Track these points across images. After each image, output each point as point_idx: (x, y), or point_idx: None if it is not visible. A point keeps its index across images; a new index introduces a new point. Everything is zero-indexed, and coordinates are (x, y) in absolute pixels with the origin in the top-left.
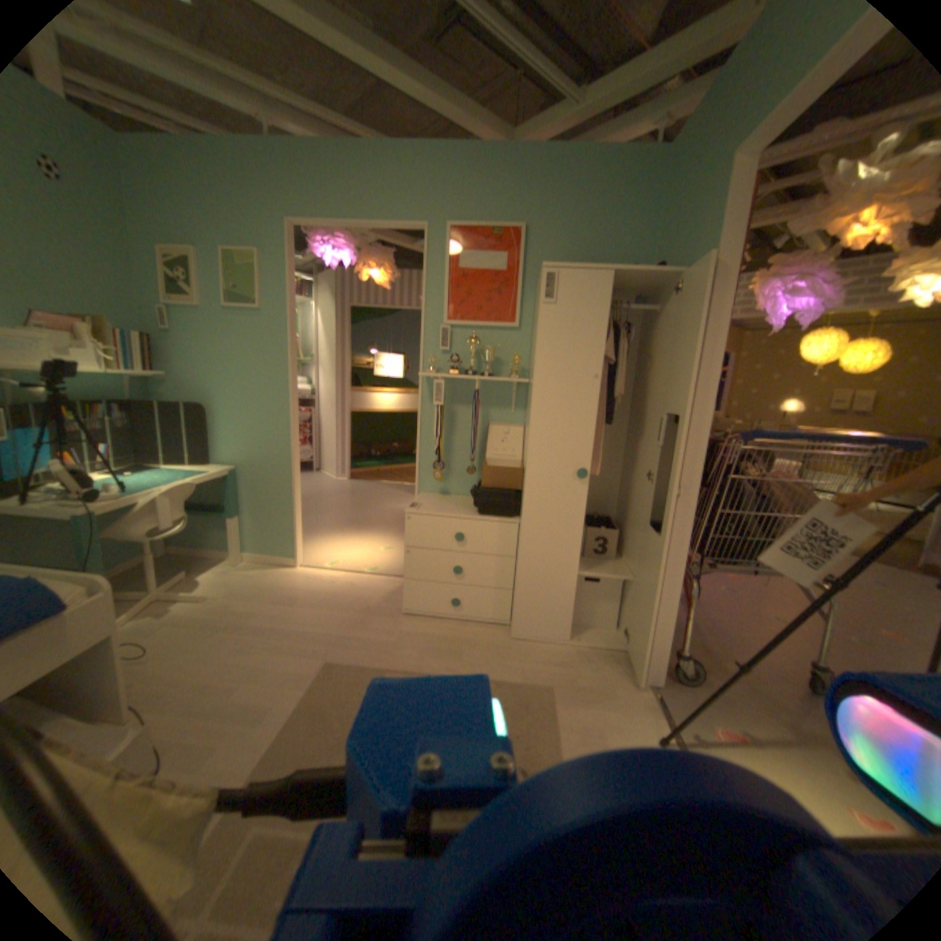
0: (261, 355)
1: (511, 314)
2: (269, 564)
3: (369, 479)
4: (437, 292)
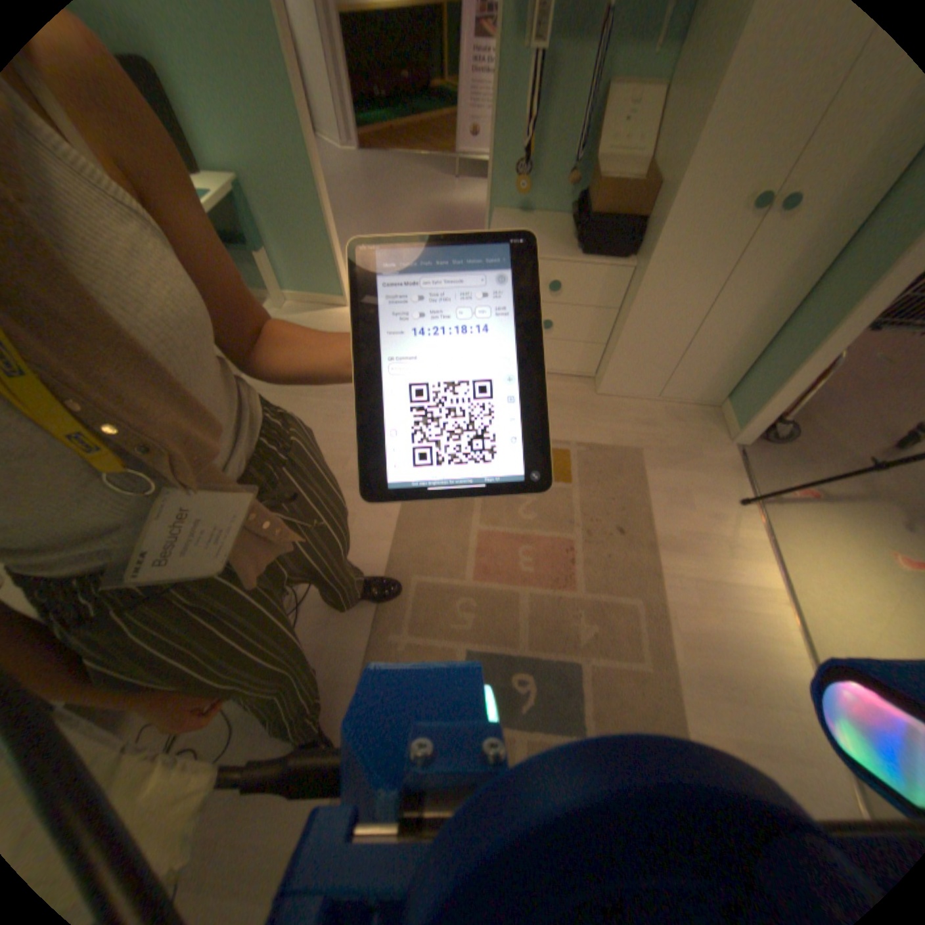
0: None
1: None
2: (316, 302)
3: (383, 145)
4: None
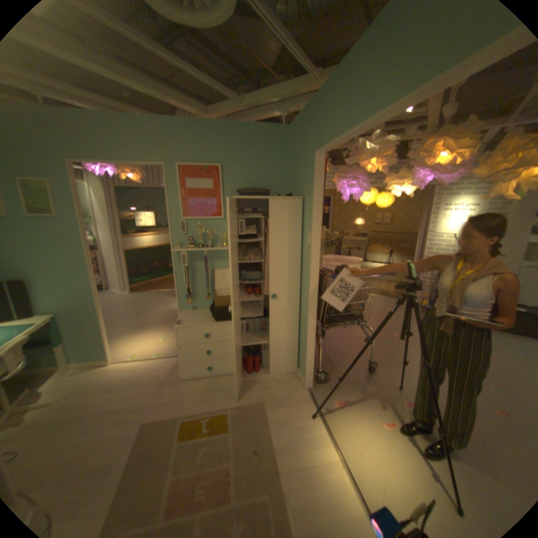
0: (62, 244)
1: (219, 211)
2: (89, 367)
3: (143, 290)
4: (175, 201)
